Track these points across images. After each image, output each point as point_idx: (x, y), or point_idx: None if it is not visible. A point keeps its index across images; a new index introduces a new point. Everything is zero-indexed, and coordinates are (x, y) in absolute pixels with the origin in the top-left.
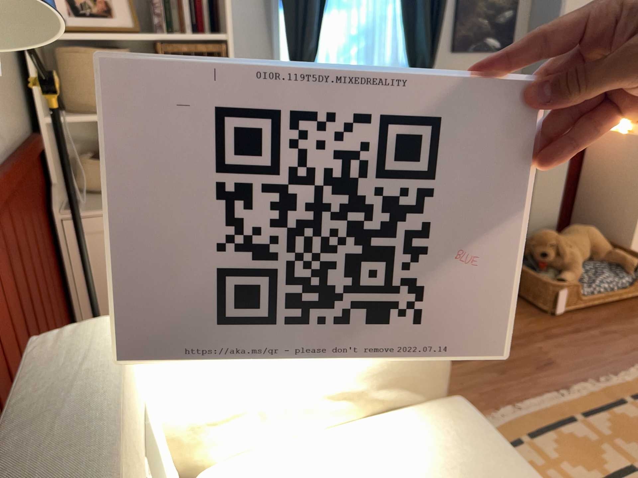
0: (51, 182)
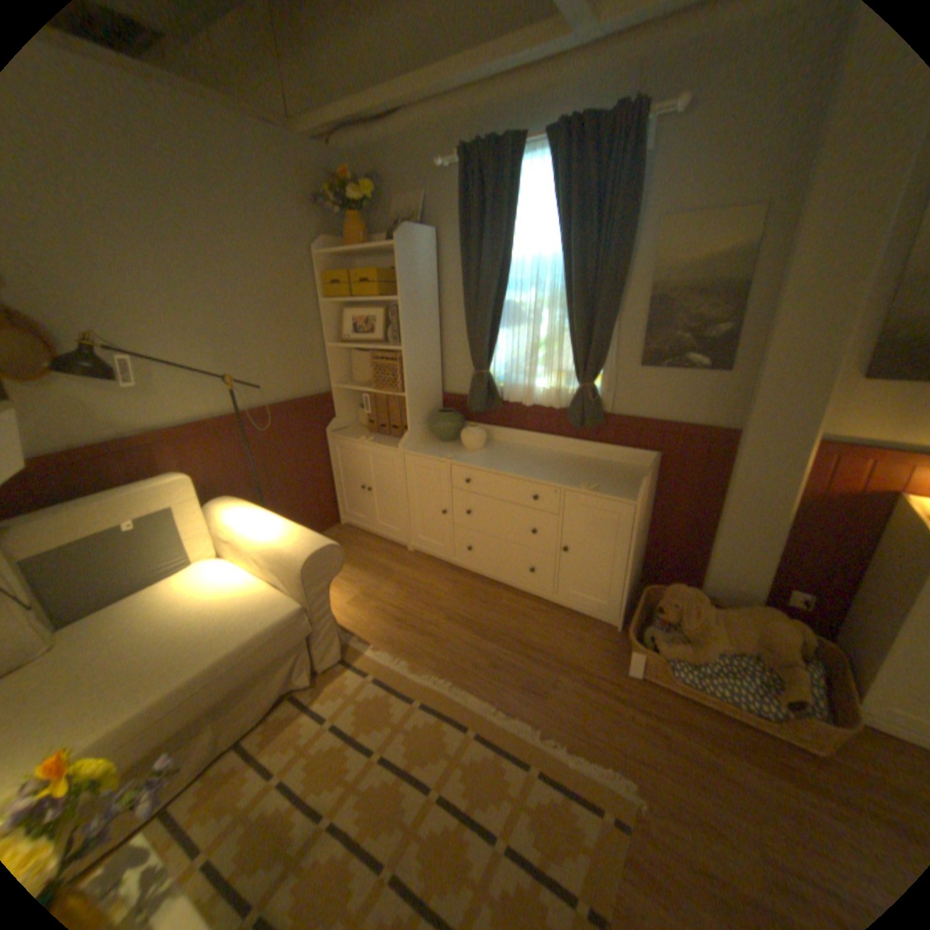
0: (336, 416)
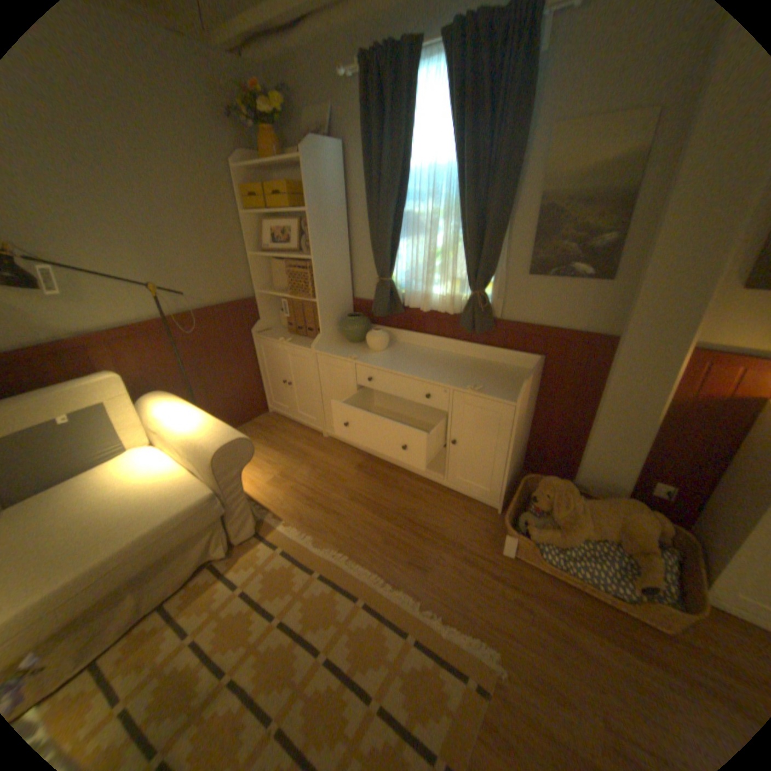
0: (260, 318)
